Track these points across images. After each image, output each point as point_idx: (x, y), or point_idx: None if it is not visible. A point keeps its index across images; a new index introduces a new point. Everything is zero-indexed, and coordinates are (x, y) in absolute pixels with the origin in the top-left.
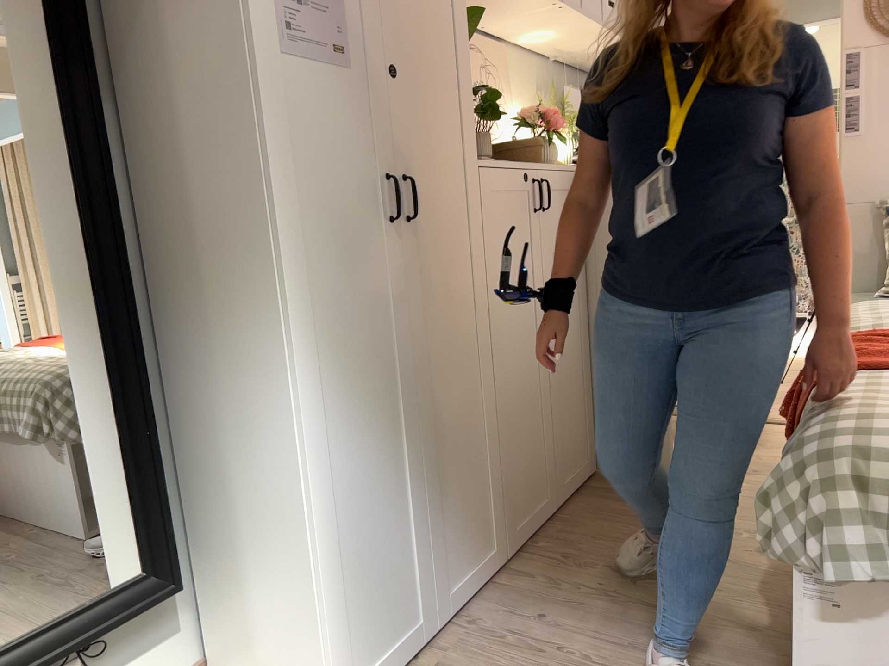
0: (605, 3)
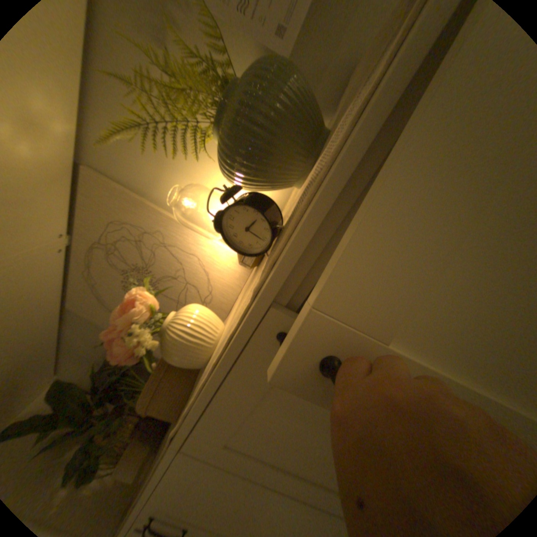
0: None
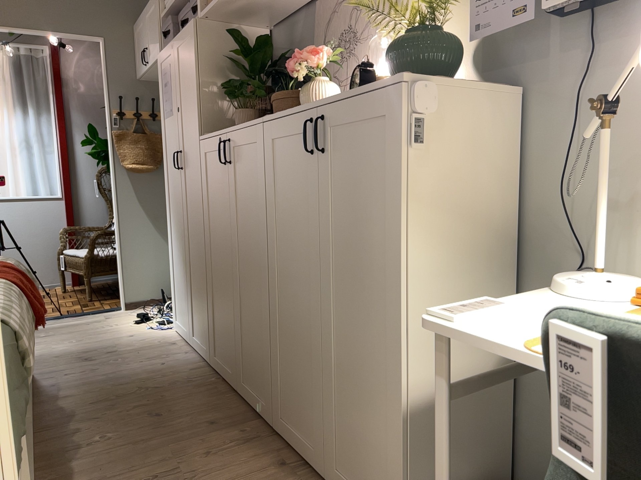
0: None
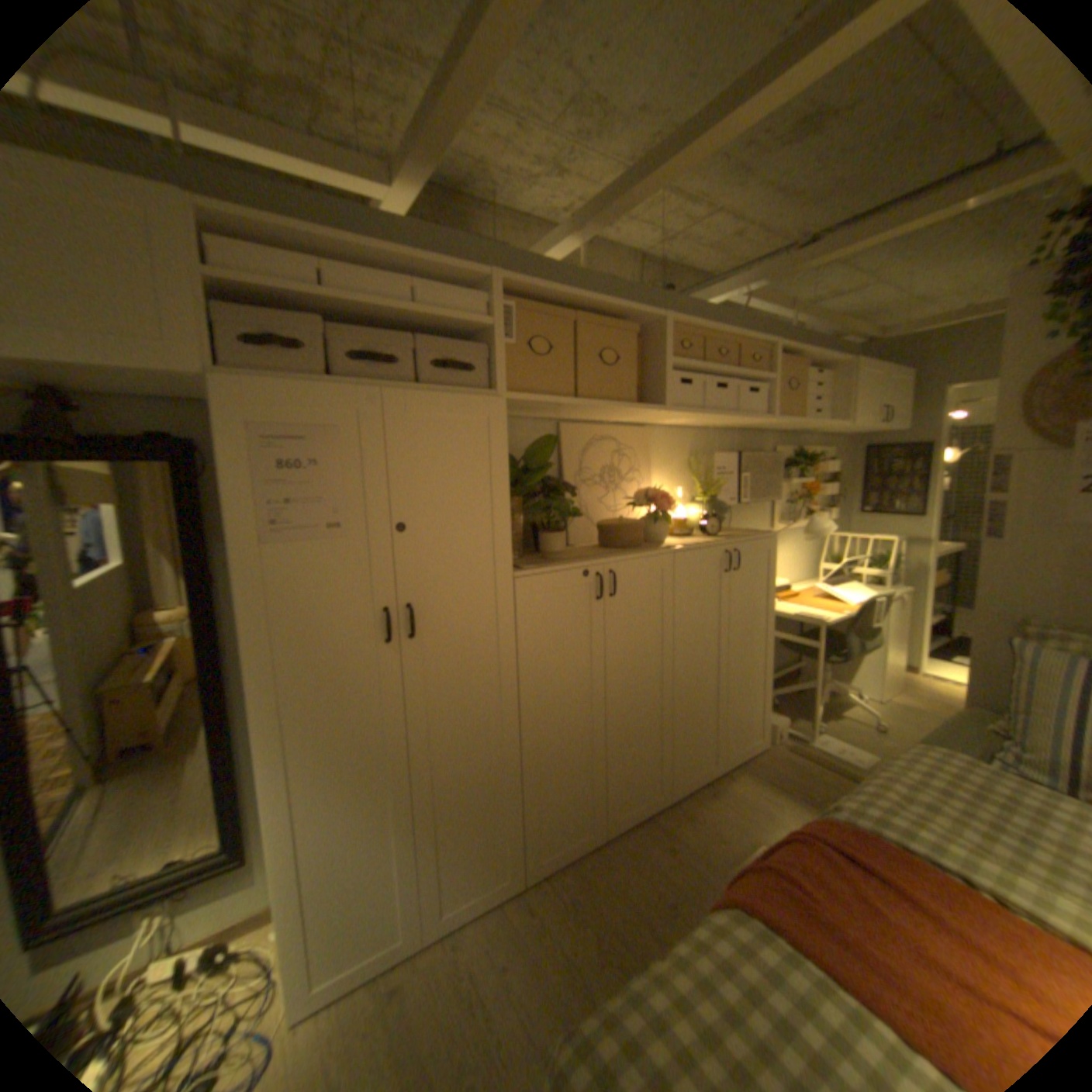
0: (756, 384)
